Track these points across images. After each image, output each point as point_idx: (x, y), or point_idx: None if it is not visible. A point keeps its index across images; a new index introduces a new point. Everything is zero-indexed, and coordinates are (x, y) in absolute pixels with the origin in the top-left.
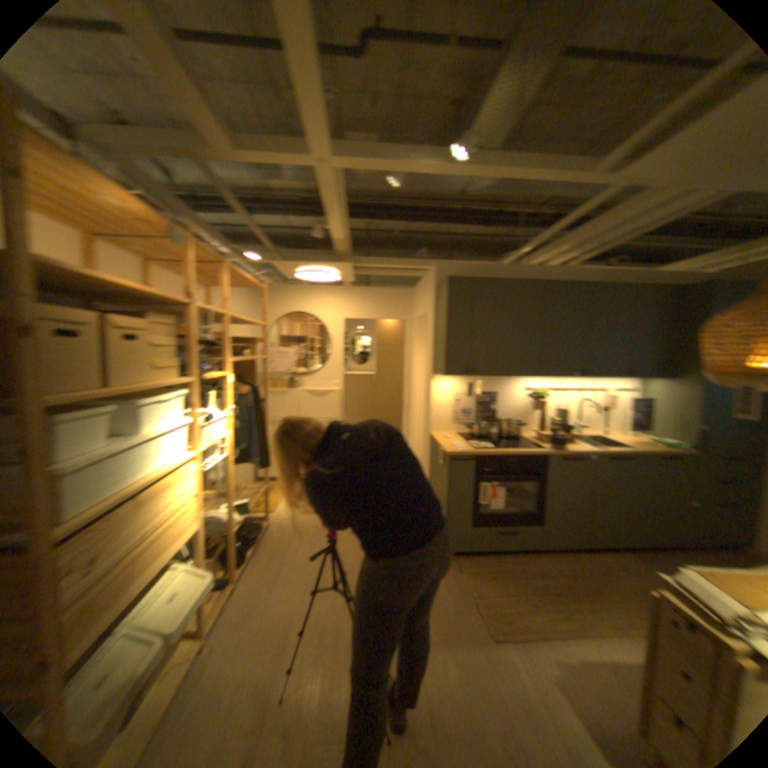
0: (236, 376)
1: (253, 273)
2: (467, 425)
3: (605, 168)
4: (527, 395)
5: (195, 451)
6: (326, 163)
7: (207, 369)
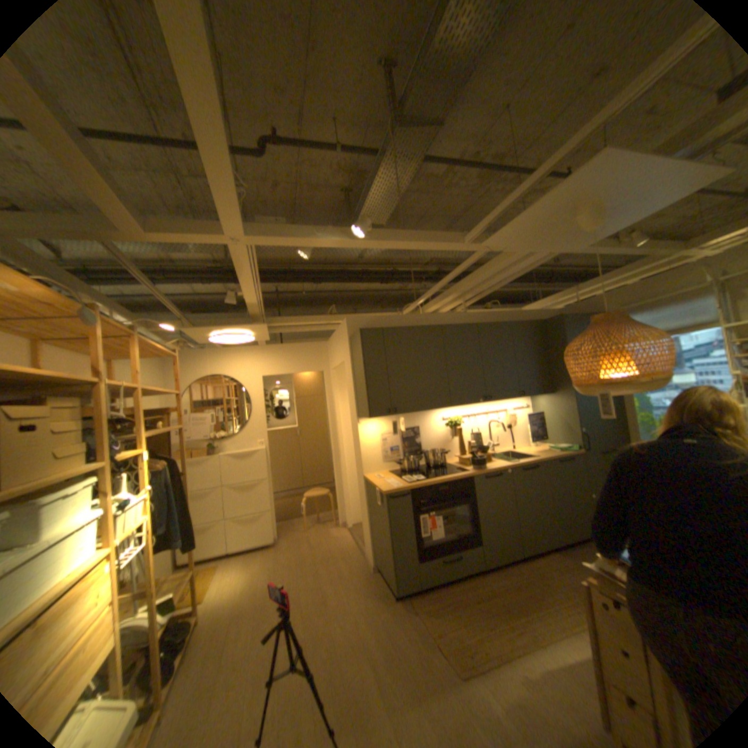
0: (149, 451)
1: (163, 341)
2: (399, 461)
3: (471, 241)
4: (446, 425)
5: (111, 545)
6: (243, 242)
7: (118, 449)
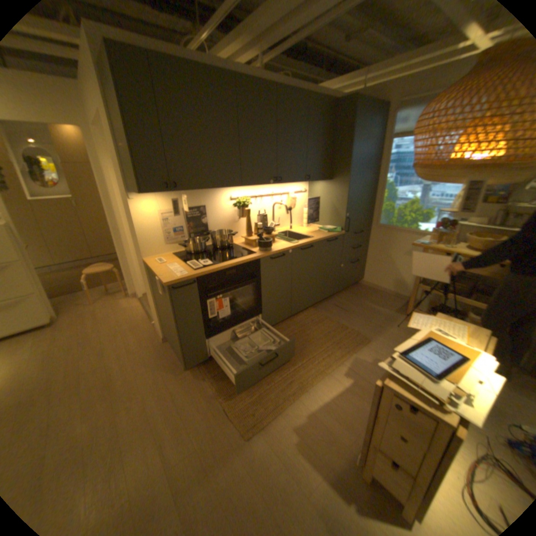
0: None
1: None
2: (183, 243)
3: None
4: (233, 206)
5: None
6: None
7: None
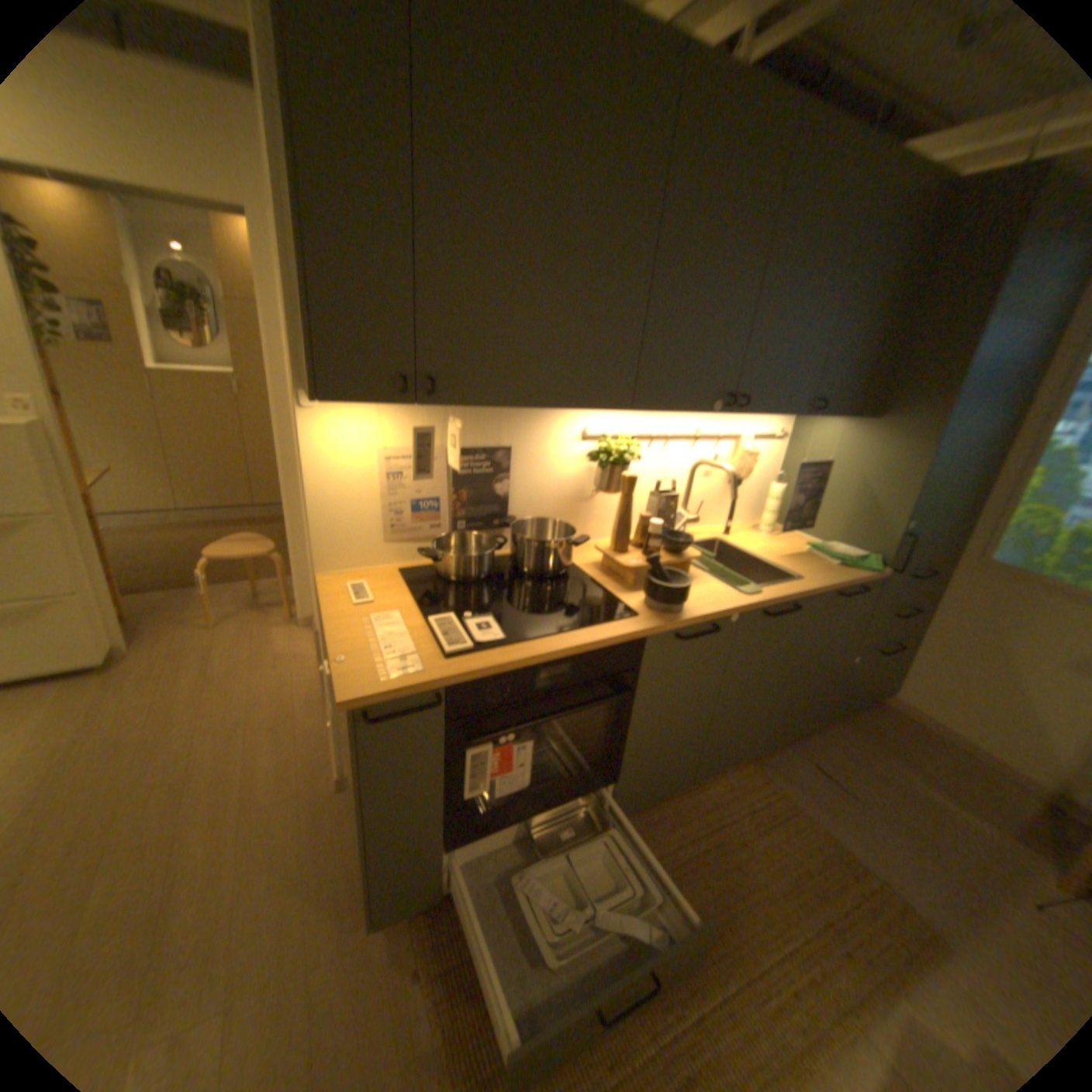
0: None
1: None
2: (435, 543)
3: None
4: (591, 456)
5: None
6: None
7: None
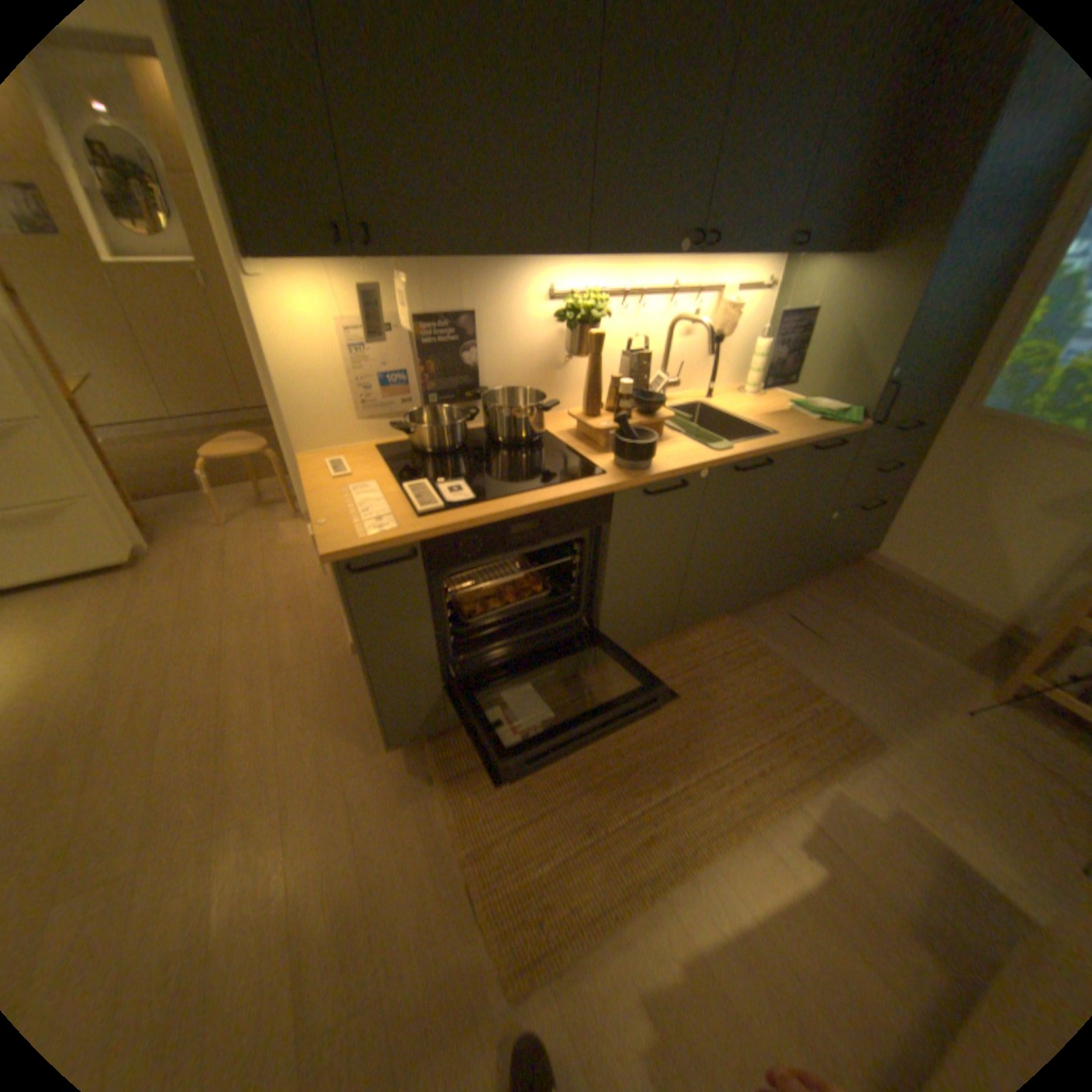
0: None
1: None
2: (407, 418)
3: None
4: (558, 317)
5: None
6: None
7: None
